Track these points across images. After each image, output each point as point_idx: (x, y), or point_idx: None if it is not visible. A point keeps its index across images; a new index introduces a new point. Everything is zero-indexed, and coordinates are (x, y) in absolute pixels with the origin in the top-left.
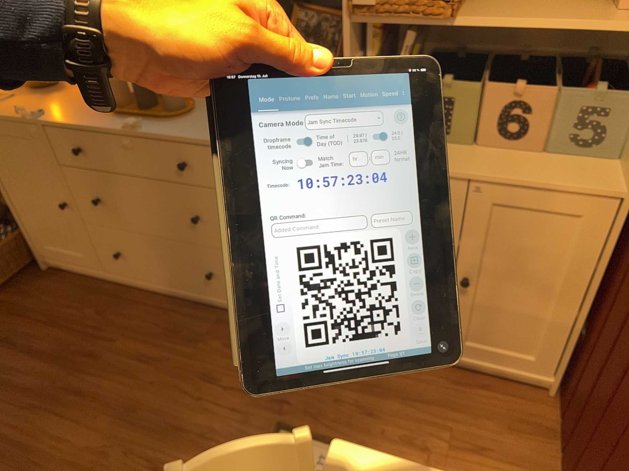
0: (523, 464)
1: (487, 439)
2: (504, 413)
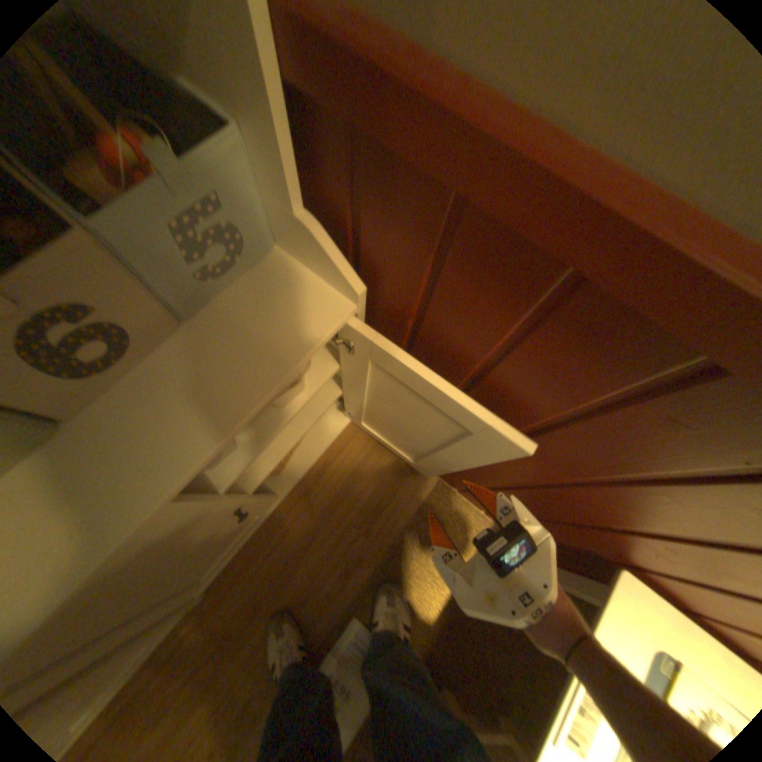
0: (403, 483)
1: (373, 499)
2: (358, 468)
